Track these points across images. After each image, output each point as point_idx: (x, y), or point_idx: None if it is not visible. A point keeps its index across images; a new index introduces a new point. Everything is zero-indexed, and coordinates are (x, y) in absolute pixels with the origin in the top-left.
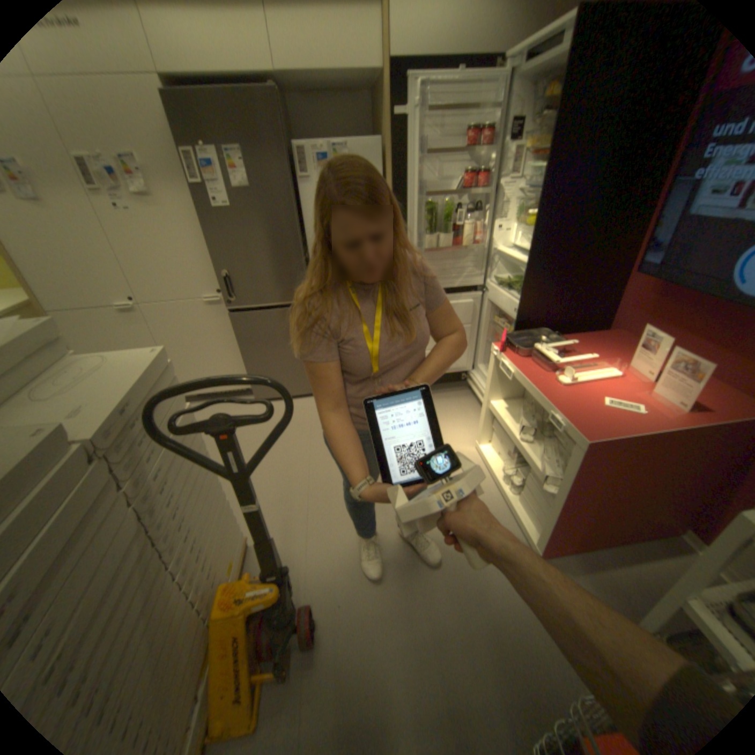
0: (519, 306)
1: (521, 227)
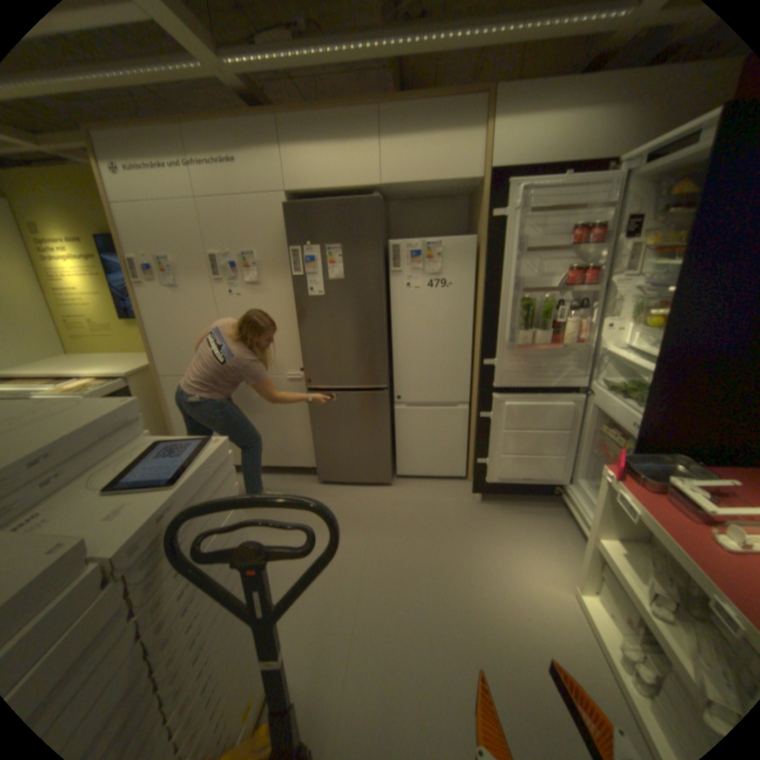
0: (643, 422)
1: (640, 326)
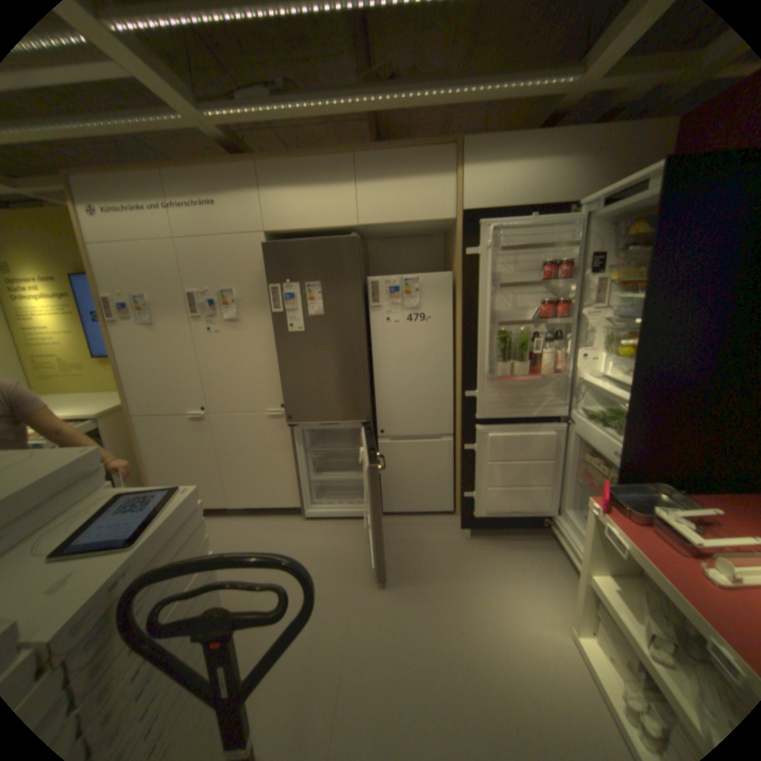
0: (623, 452)
1: (612, 356)
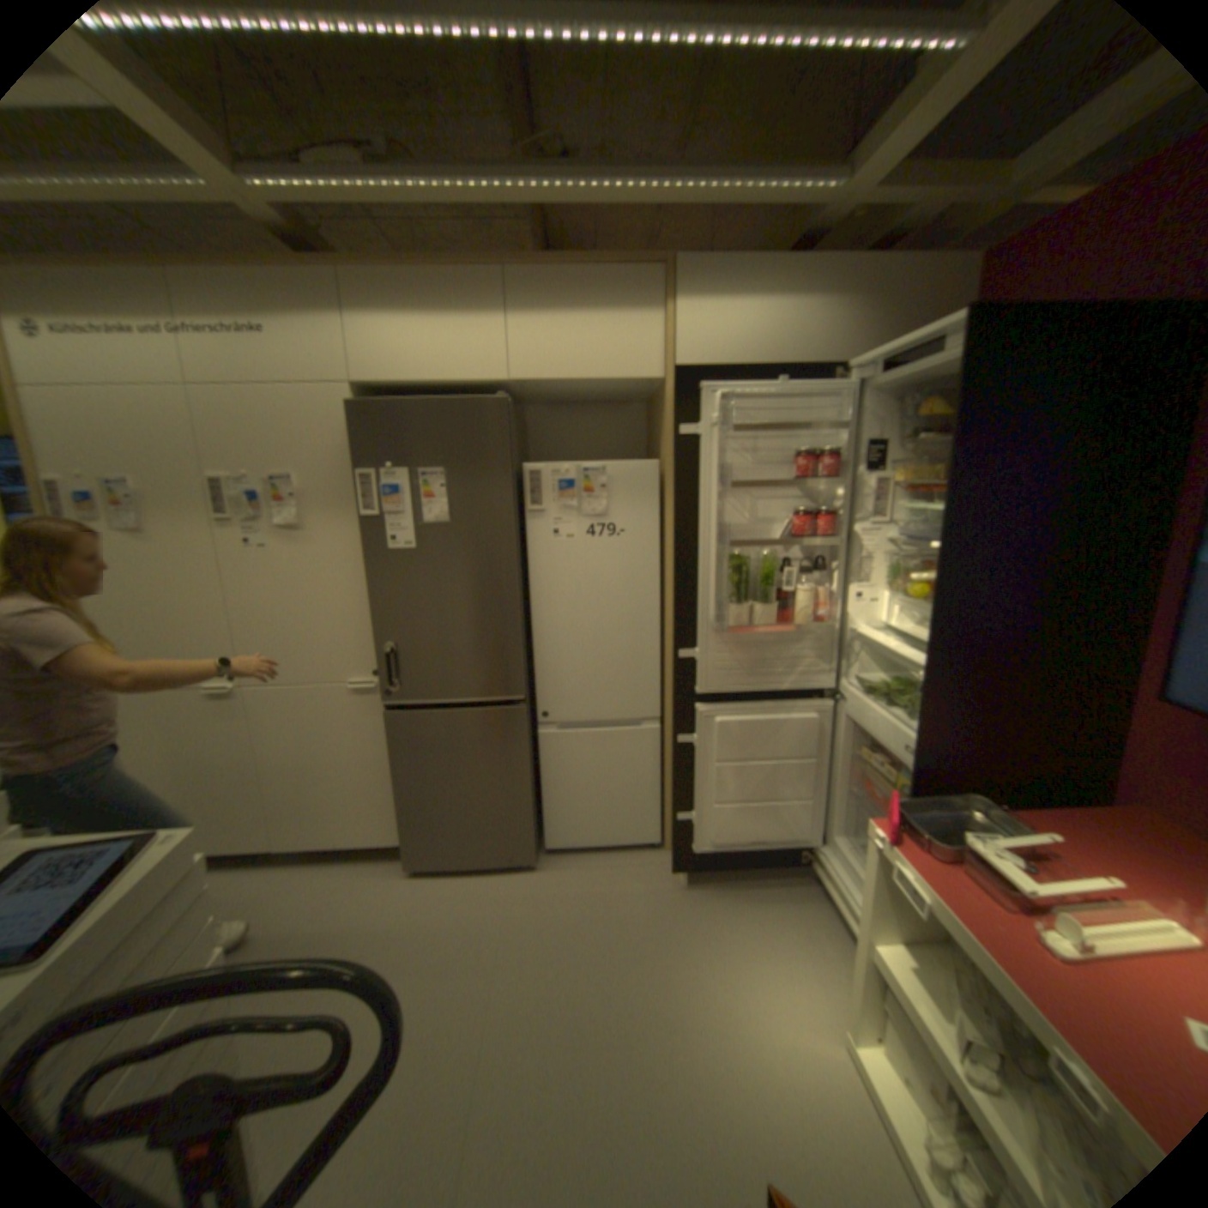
0: (919, 746)
1: (899, 597)
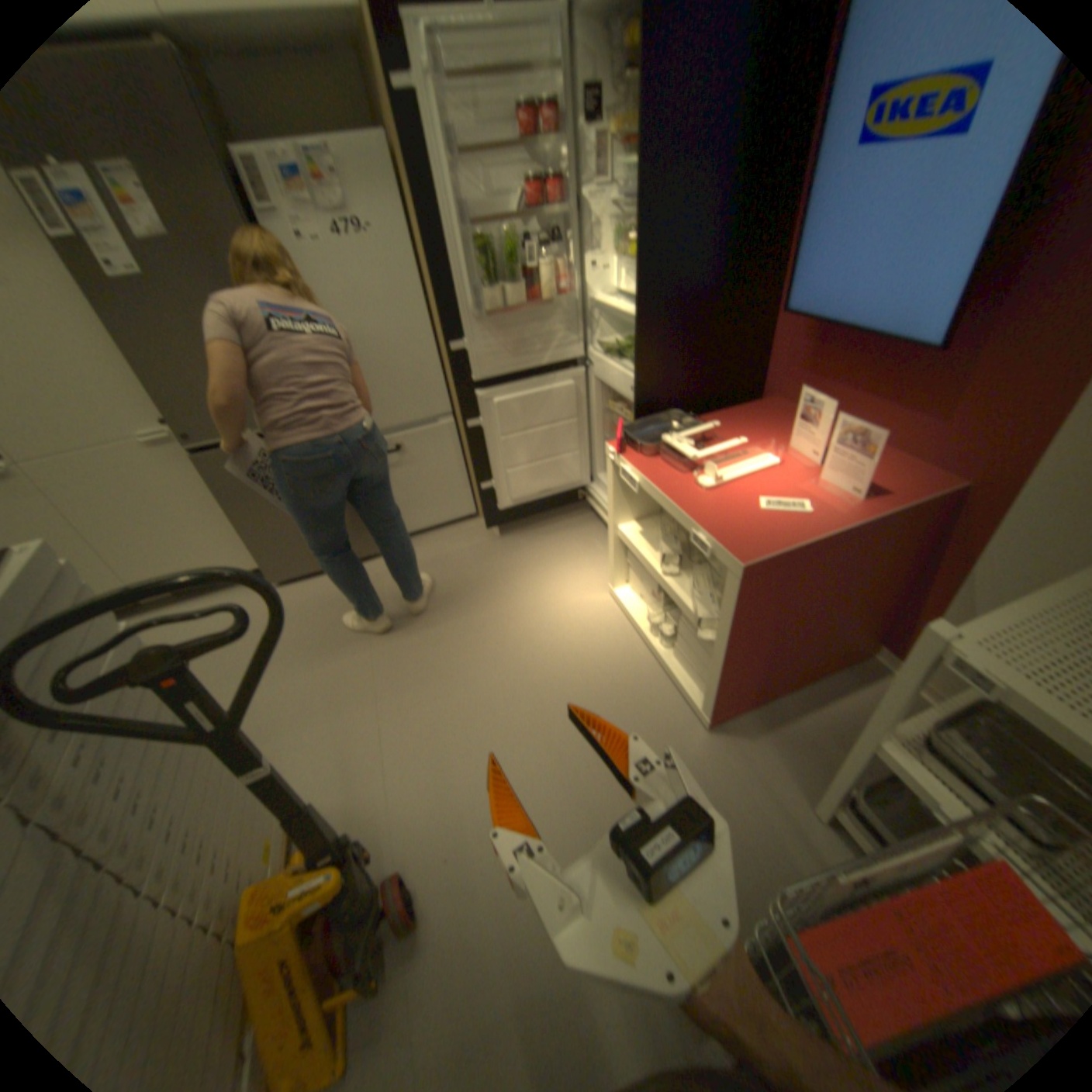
0: (635, 382)
1: (623, 260)
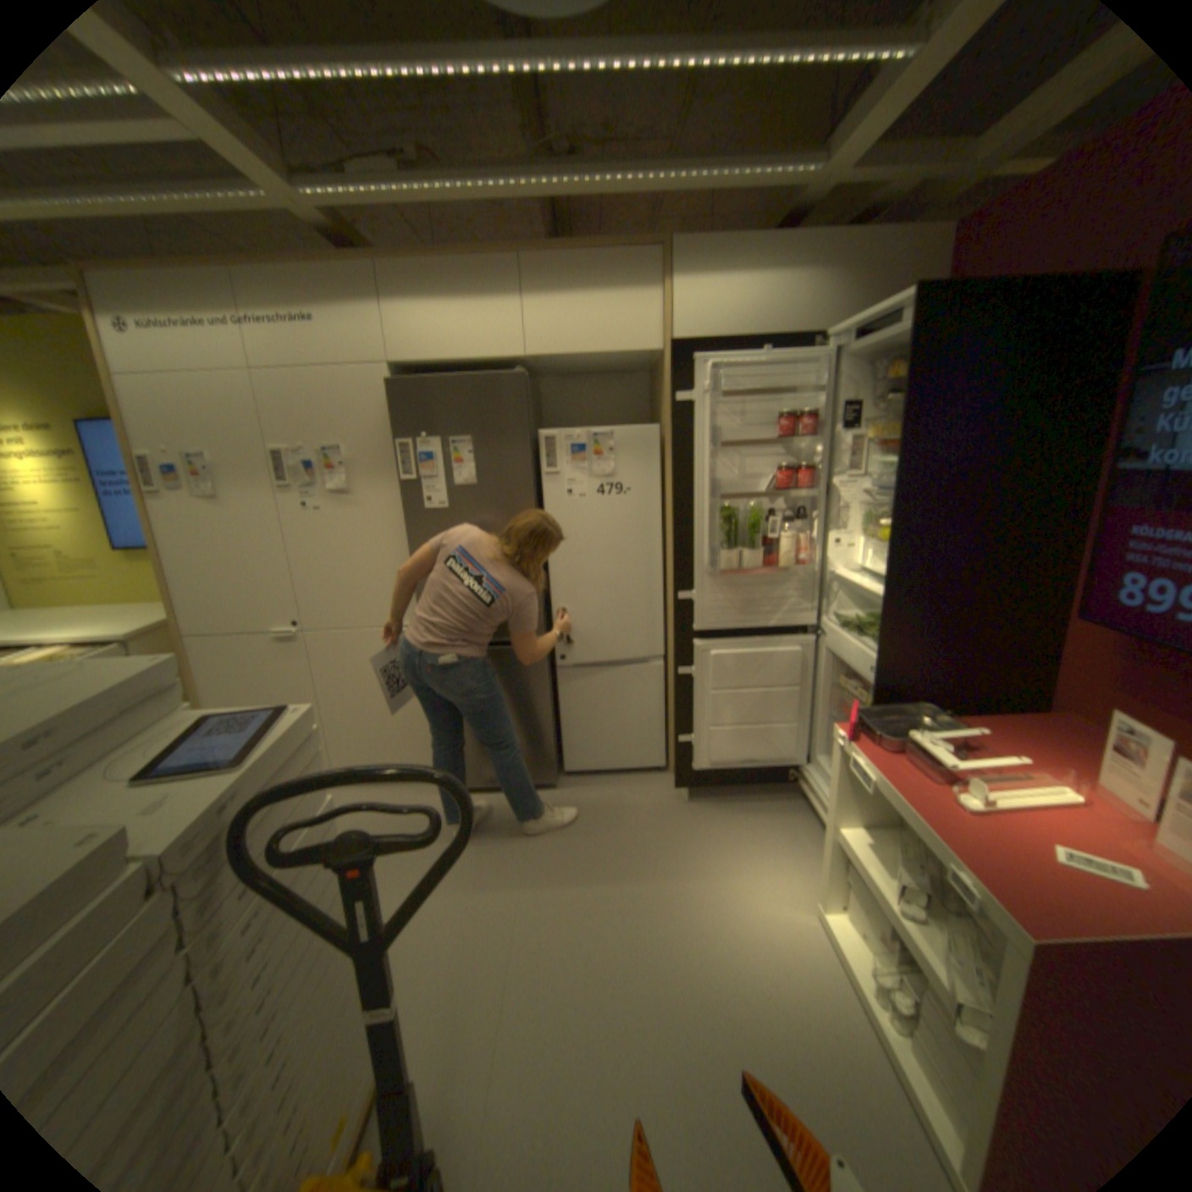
0: (878, 665)
1: (872, 542)
